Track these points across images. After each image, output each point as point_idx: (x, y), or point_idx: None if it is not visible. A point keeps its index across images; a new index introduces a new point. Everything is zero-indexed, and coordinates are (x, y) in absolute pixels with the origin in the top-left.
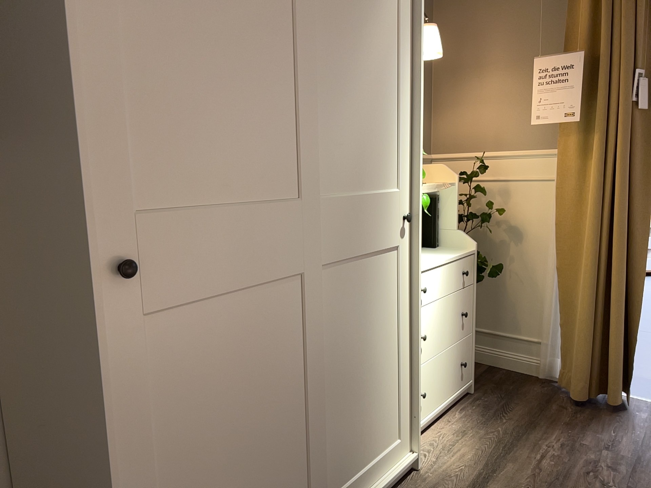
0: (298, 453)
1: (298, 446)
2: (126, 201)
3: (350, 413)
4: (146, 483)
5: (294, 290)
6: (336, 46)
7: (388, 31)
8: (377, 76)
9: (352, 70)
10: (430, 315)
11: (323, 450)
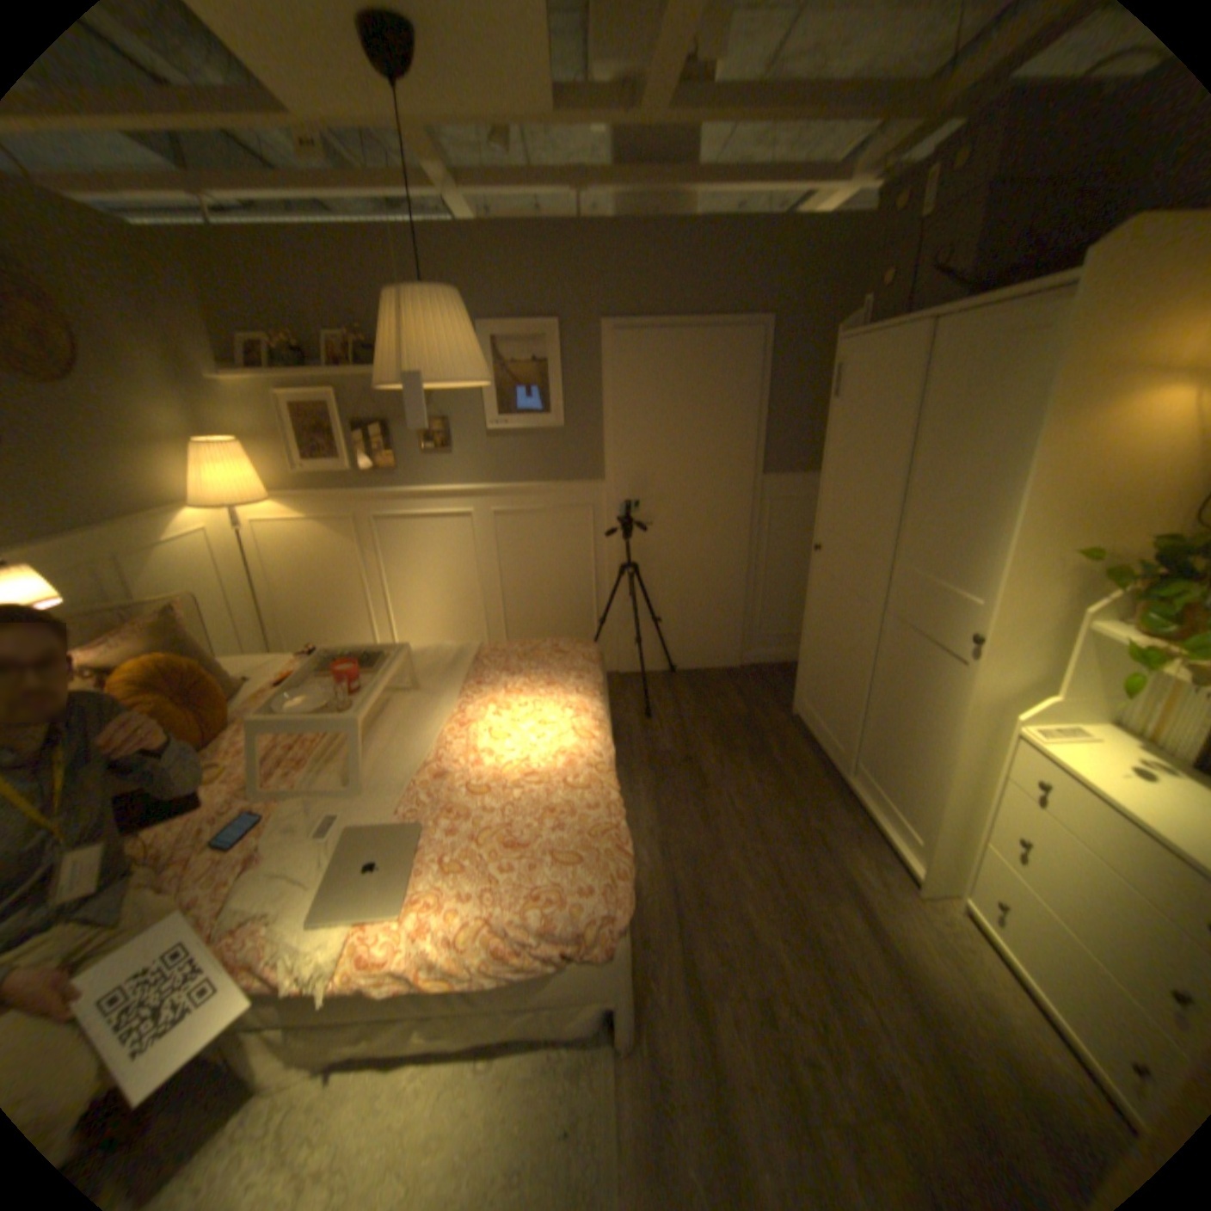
0: (849, 704)
1: (849, 699)
2: (824, 526)
3: (889, 741)
4: (810, 632)
5: (865, 610)
6: (938, 450)
7: (1012, 420)
8: (980, 474)
9: (951, 470)
10: (1064, 846)
11: (865, 730)
